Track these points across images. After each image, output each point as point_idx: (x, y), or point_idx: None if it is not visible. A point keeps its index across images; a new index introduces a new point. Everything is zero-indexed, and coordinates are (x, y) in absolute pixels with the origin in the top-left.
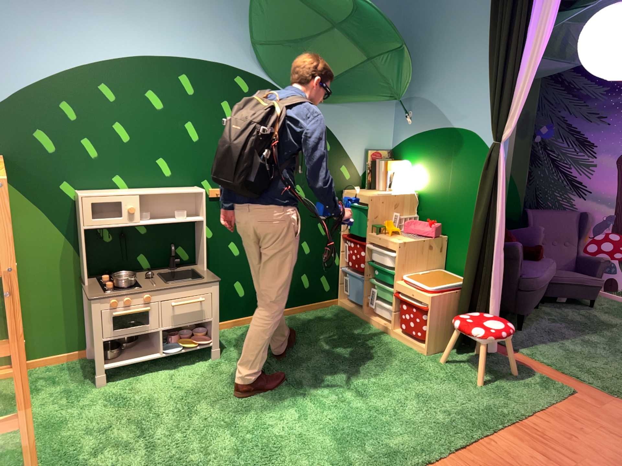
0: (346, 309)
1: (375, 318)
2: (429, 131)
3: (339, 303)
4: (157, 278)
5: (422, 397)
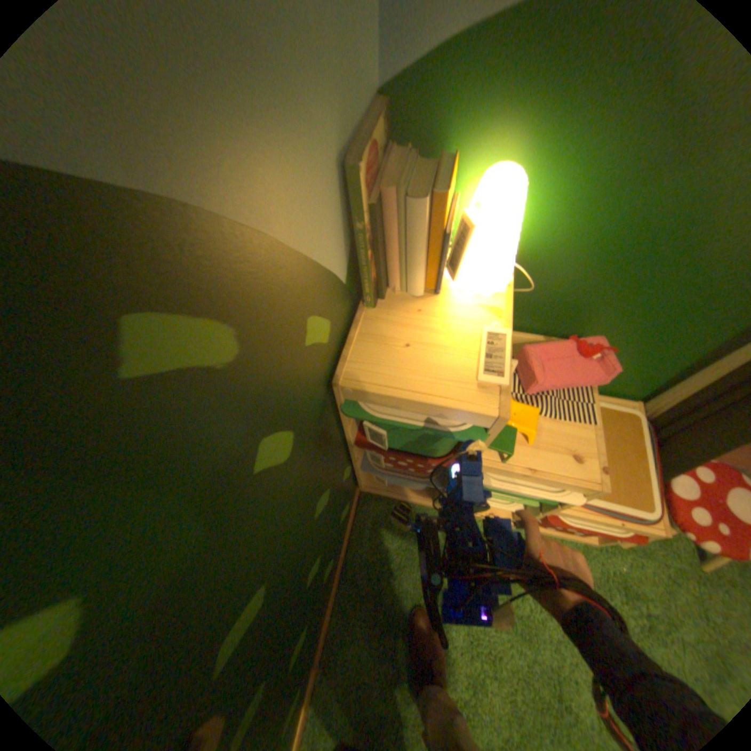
0: (390, 497)
1: None
2: None
3: (365, 489)
4: None
5: None
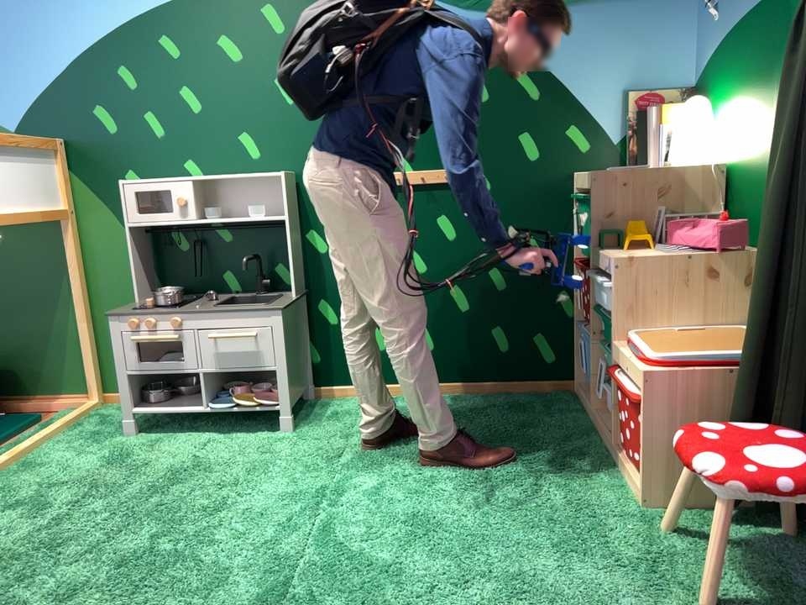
0: (579, 400)
1: (606, 423)
2: (747, 12)
3: (576, 390)
4: (212, 301)
5: (523, 598)
